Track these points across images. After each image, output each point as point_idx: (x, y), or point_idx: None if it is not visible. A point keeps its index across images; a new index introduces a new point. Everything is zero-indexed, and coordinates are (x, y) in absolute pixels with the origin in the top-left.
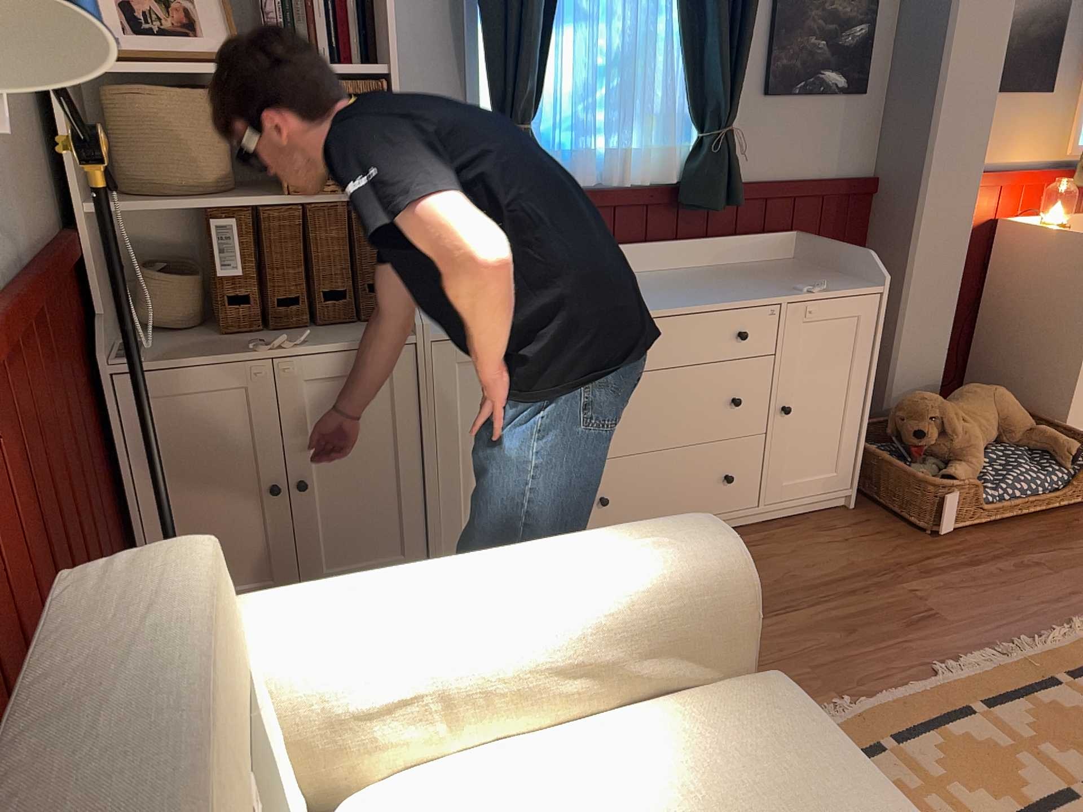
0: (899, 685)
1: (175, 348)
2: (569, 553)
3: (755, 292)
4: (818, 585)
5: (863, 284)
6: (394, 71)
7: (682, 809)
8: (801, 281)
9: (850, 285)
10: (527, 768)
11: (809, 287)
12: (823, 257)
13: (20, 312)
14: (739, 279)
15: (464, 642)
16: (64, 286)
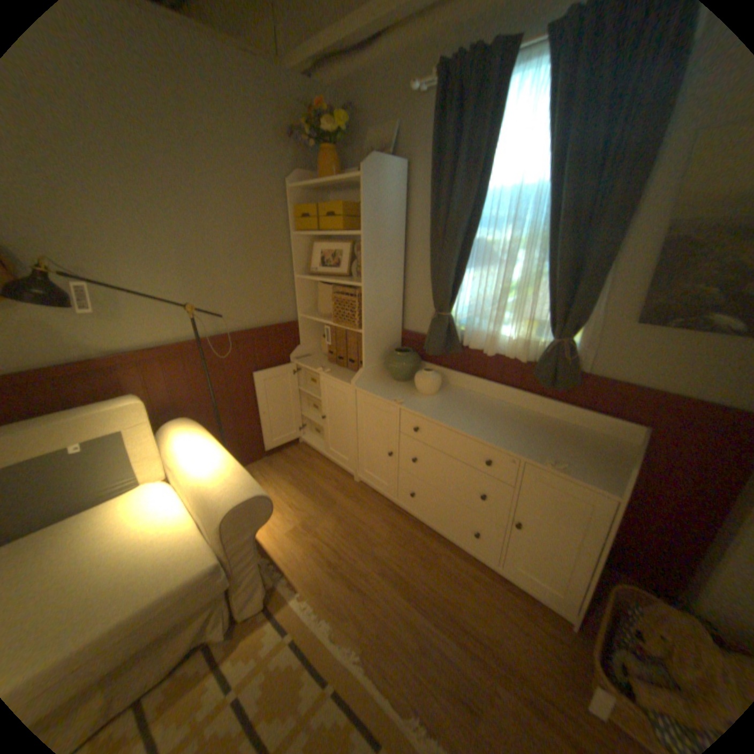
0: (385, 693)
1: (314, 360)
2: (217, 469)
3: (521, 445)
4: (459, 625)
5: (613, 487)
6: (364, 285)
7: (137, 548)
8: (574, 458)
9: (598, 481)
10: (166, 509)
11: (553, 462)
12: (642, 455)
13: (218, 340)
14: (543, 435)
15: (180, 467)
16: (280, 334)
